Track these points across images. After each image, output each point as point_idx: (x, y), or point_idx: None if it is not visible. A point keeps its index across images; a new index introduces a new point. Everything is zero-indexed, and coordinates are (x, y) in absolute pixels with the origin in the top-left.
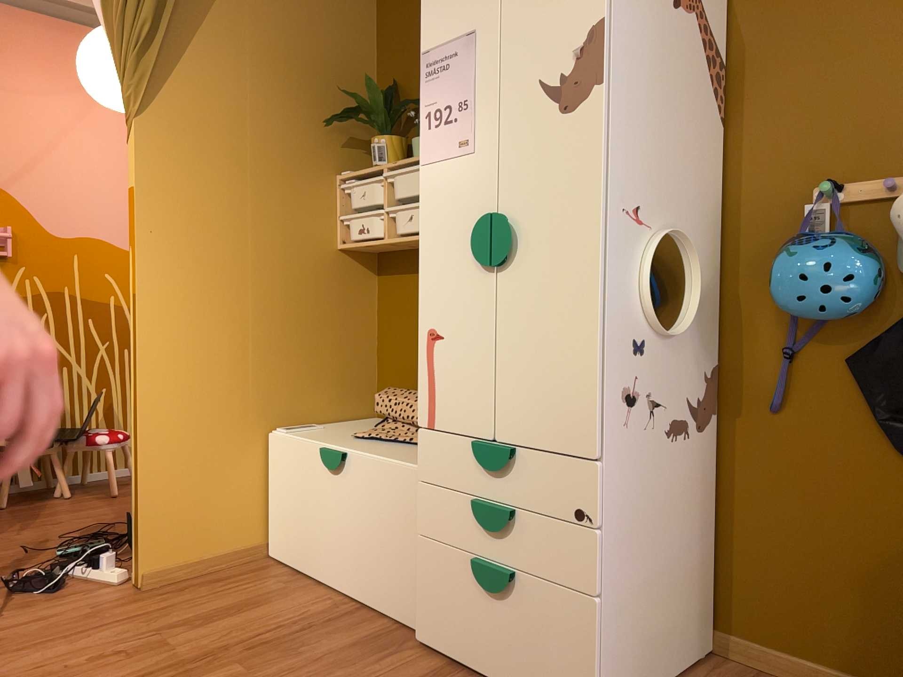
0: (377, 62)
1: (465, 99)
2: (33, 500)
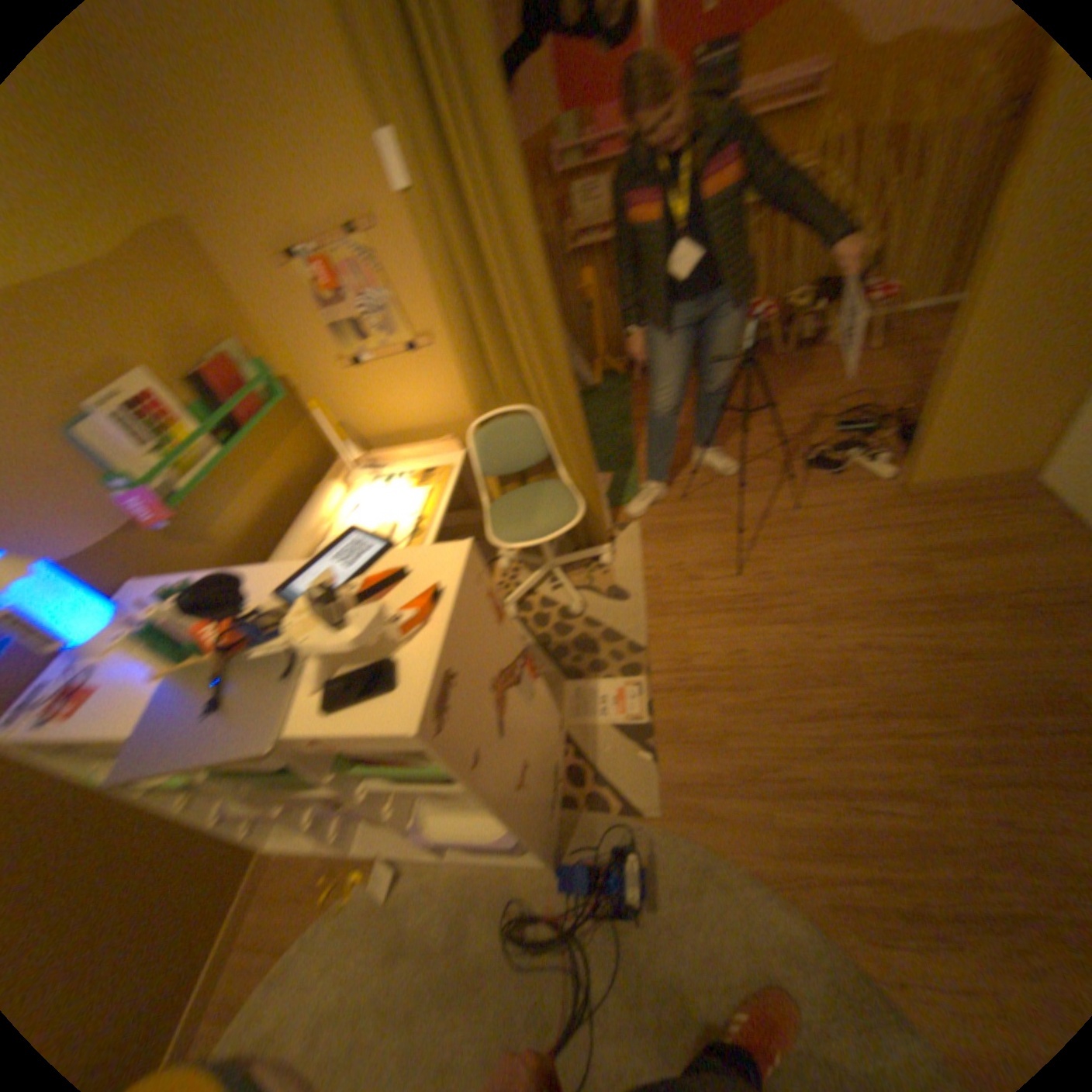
0: None
1: None
2: (805, 348)
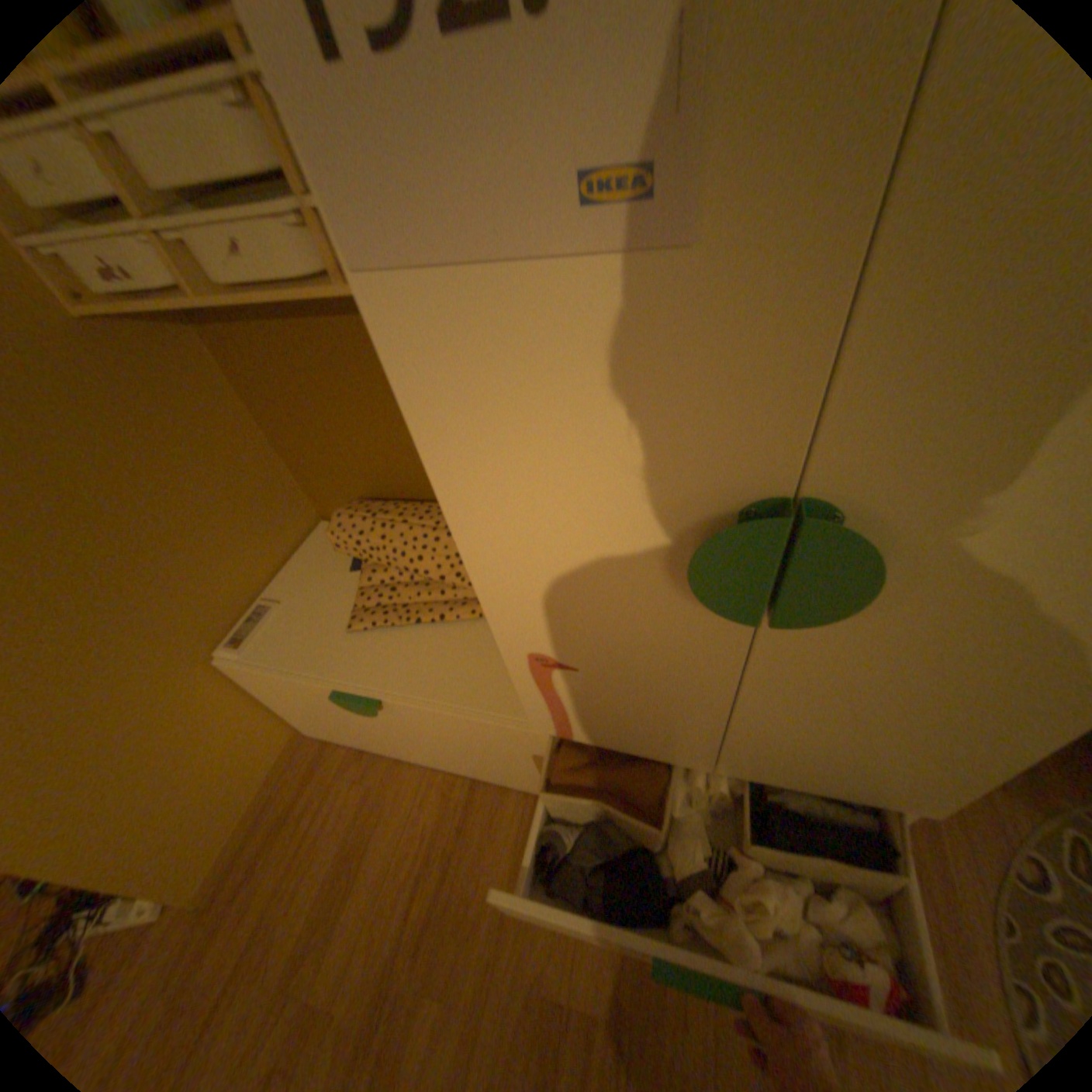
0: None
1: None
2: None
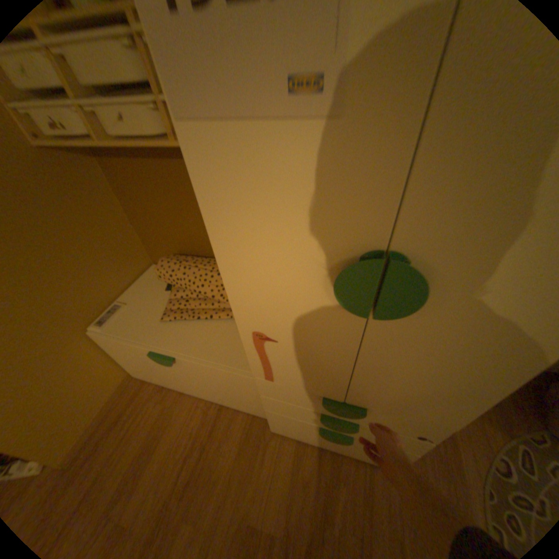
0: None
1: None
2: None
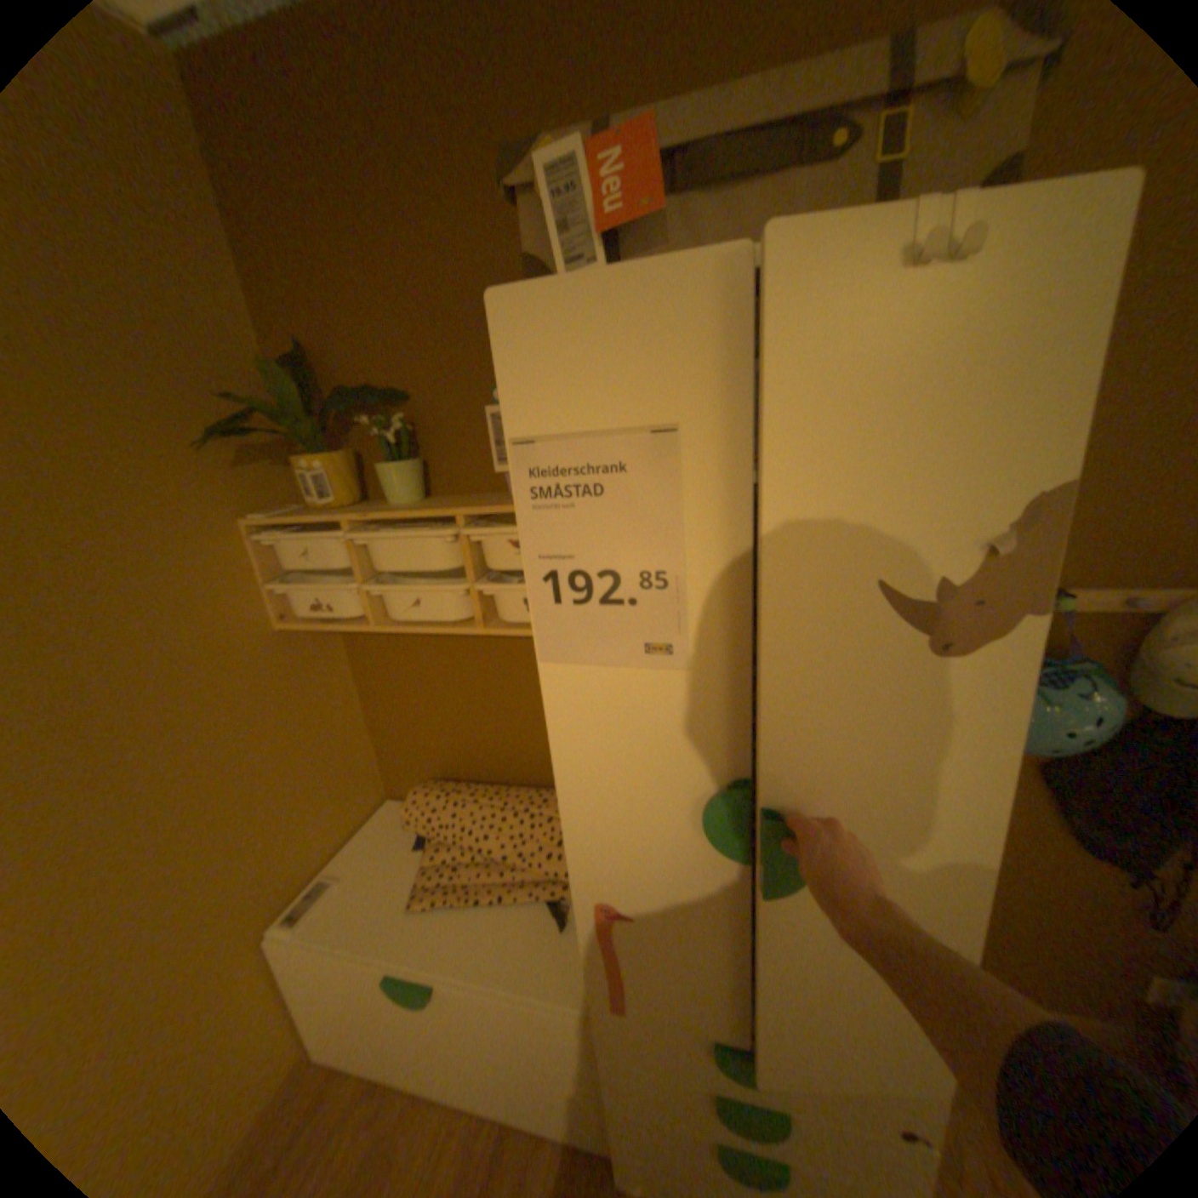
0: (245, 298)
1: (657, 568)
2: None
